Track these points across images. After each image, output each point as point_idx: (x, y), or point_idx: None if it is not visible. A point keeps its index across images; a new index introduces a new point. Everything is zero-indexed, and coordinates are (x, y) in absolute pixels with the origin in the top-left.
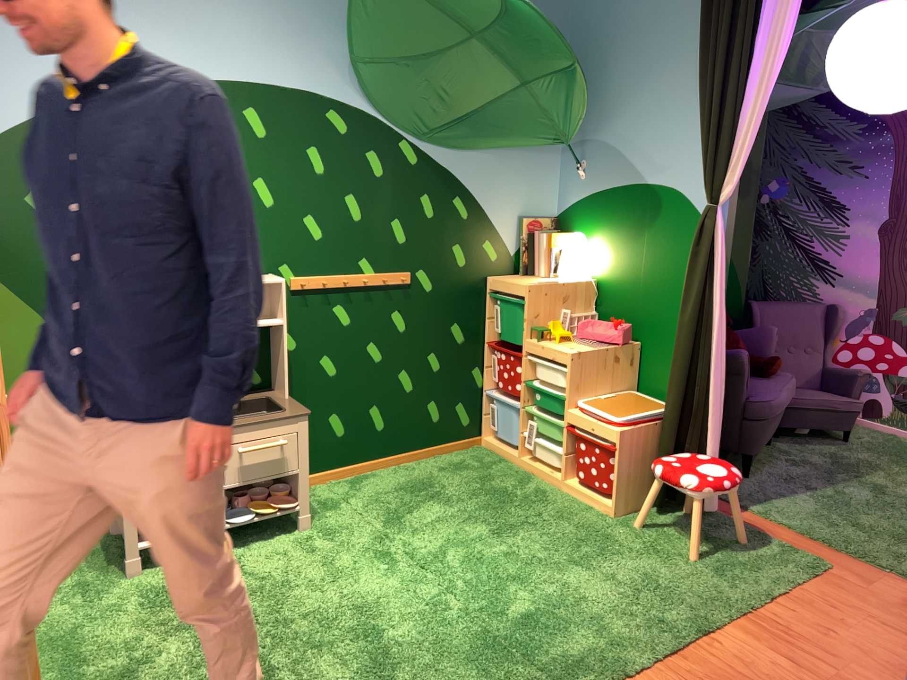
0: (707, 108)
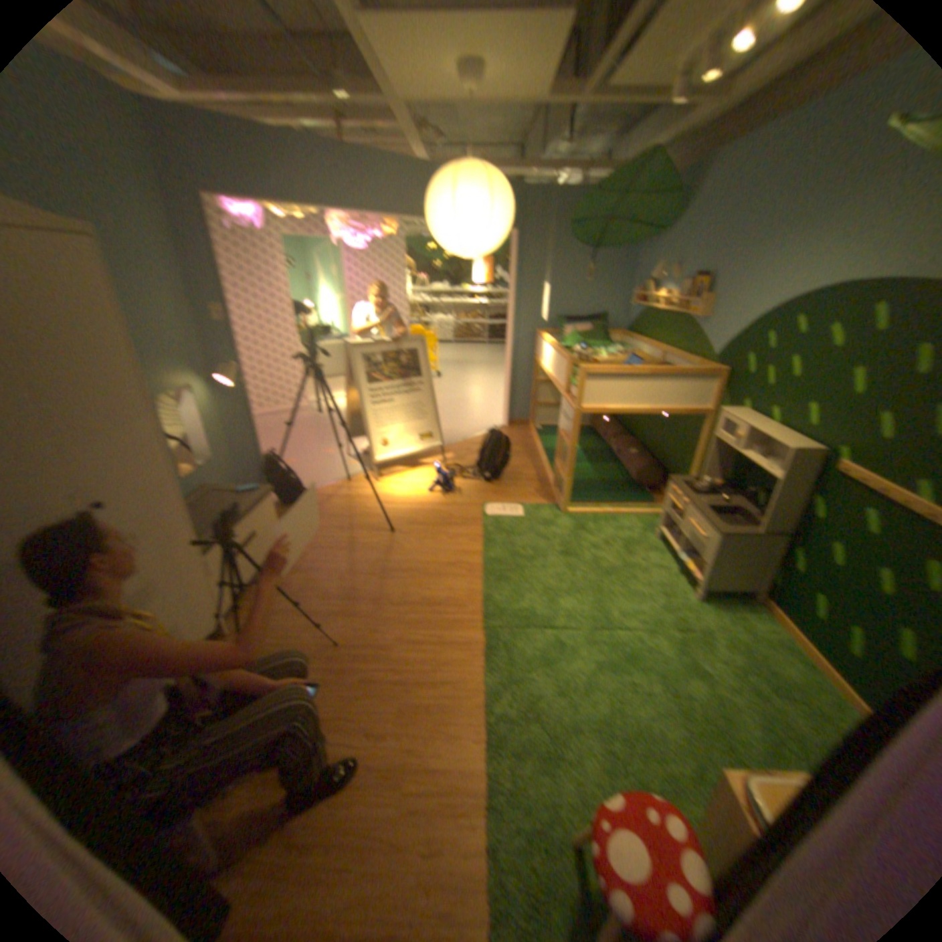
0: None
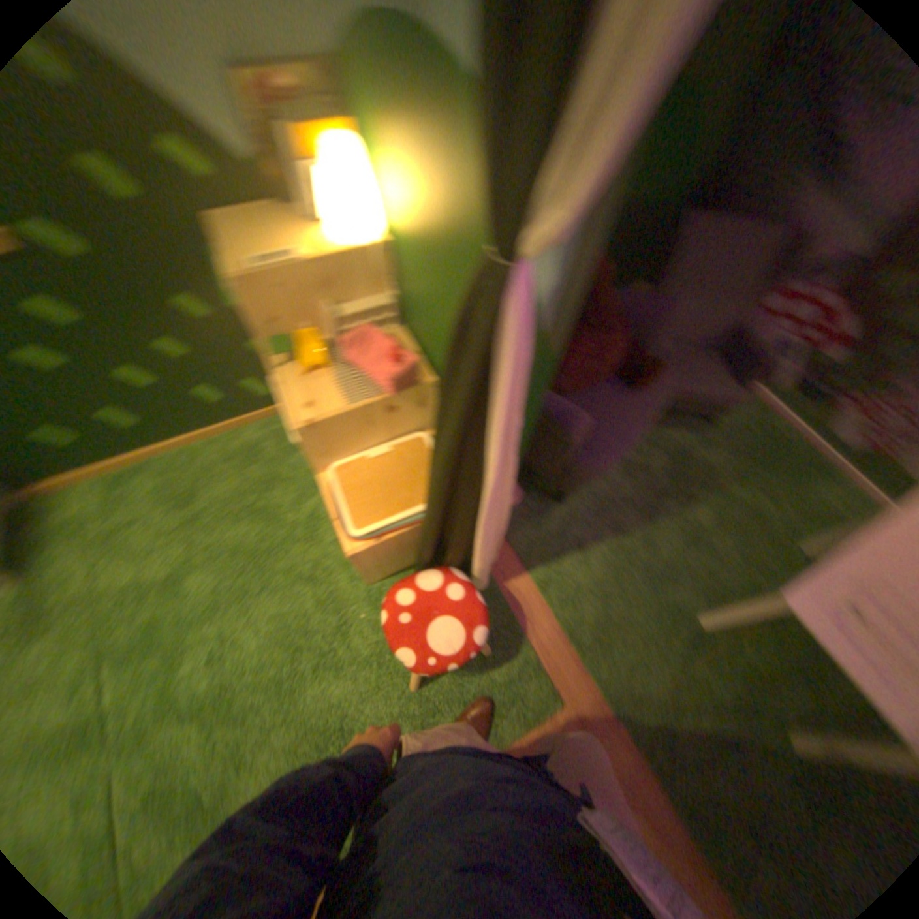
0: None
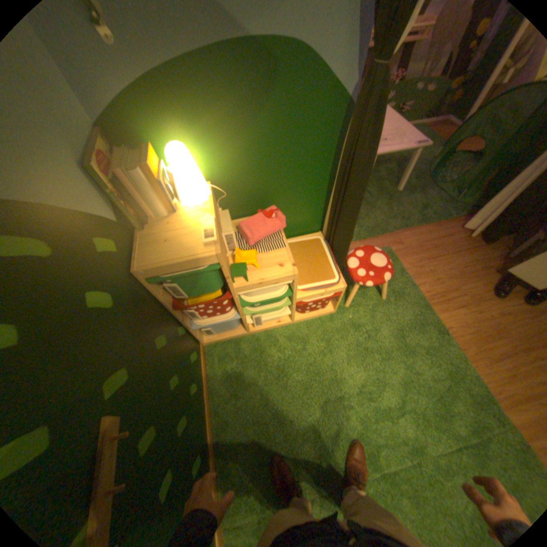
0: None
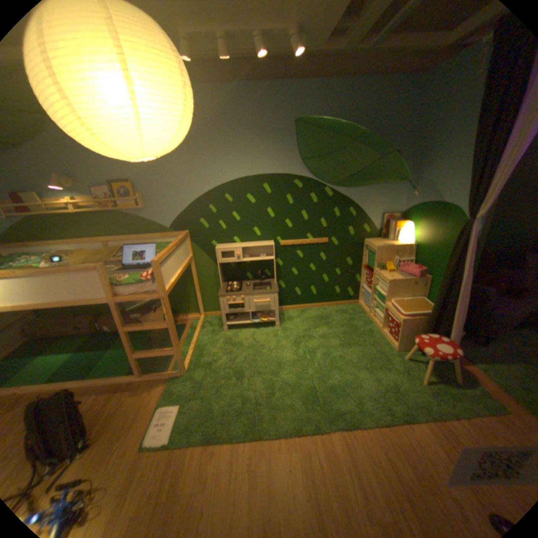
0: (475, 167)
